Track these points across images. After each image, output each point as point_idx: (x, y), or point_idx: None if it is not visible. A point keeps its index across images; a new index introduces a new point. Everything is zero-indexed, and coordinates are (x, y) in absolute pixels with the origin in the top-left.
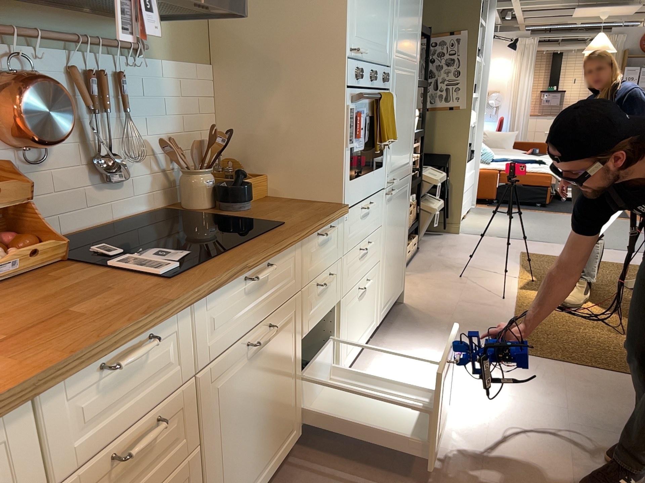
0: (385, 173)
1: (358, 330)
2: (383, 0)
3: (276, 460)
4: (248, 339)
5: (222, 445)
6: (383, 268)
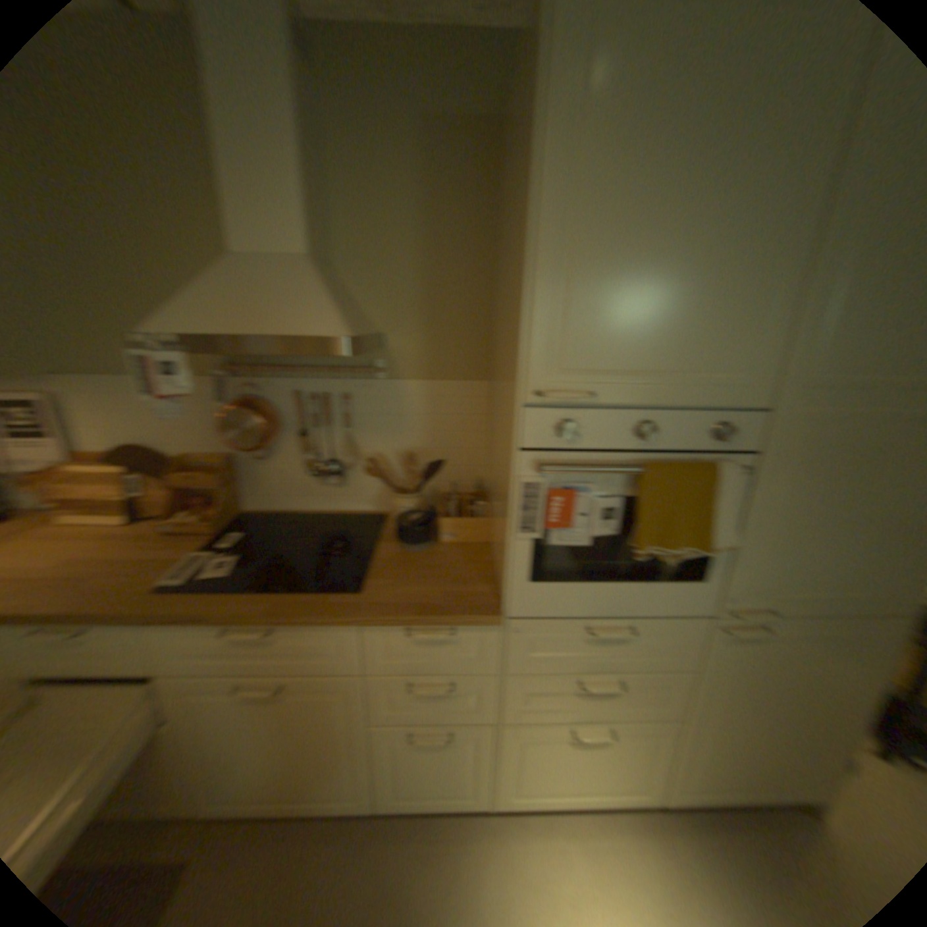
0: (720, 594)
1: (568, 784)
2: (722, 276)
3: (305, 813)
4: (231, 686)
5: (192, 750)
6: (702, 738)
